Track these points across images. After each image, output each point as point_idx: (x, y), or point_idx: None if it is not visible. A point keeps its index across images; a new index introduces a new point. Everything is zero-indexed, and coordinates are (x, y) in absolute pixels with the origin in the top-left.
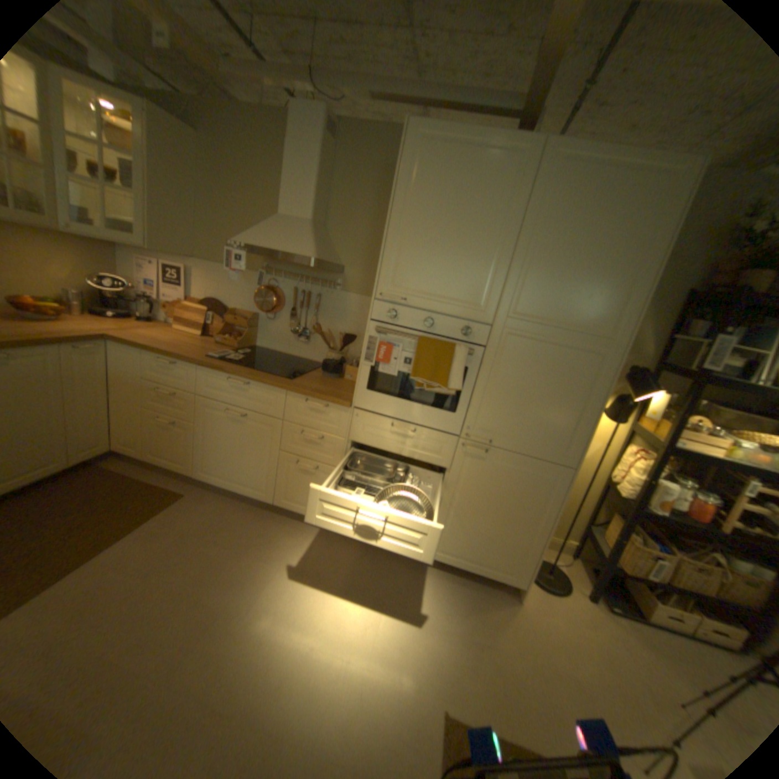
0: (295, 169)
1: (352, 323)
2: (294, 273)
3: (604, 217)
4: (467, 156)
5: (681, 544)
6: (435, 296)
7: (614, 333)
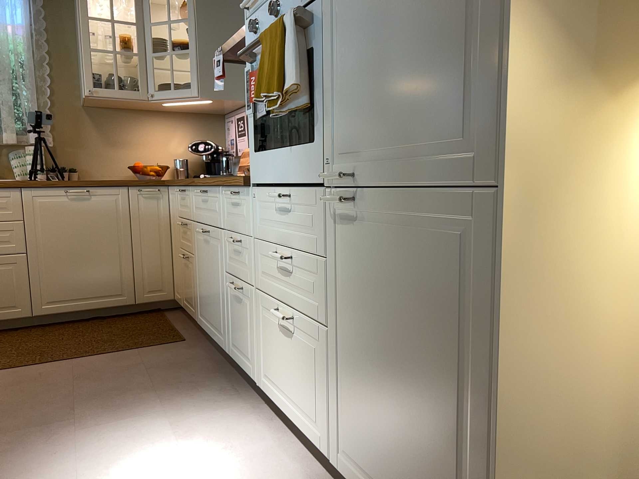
0: None
1: None
2: None
3: None
4: None
5: None
6: None
7: None
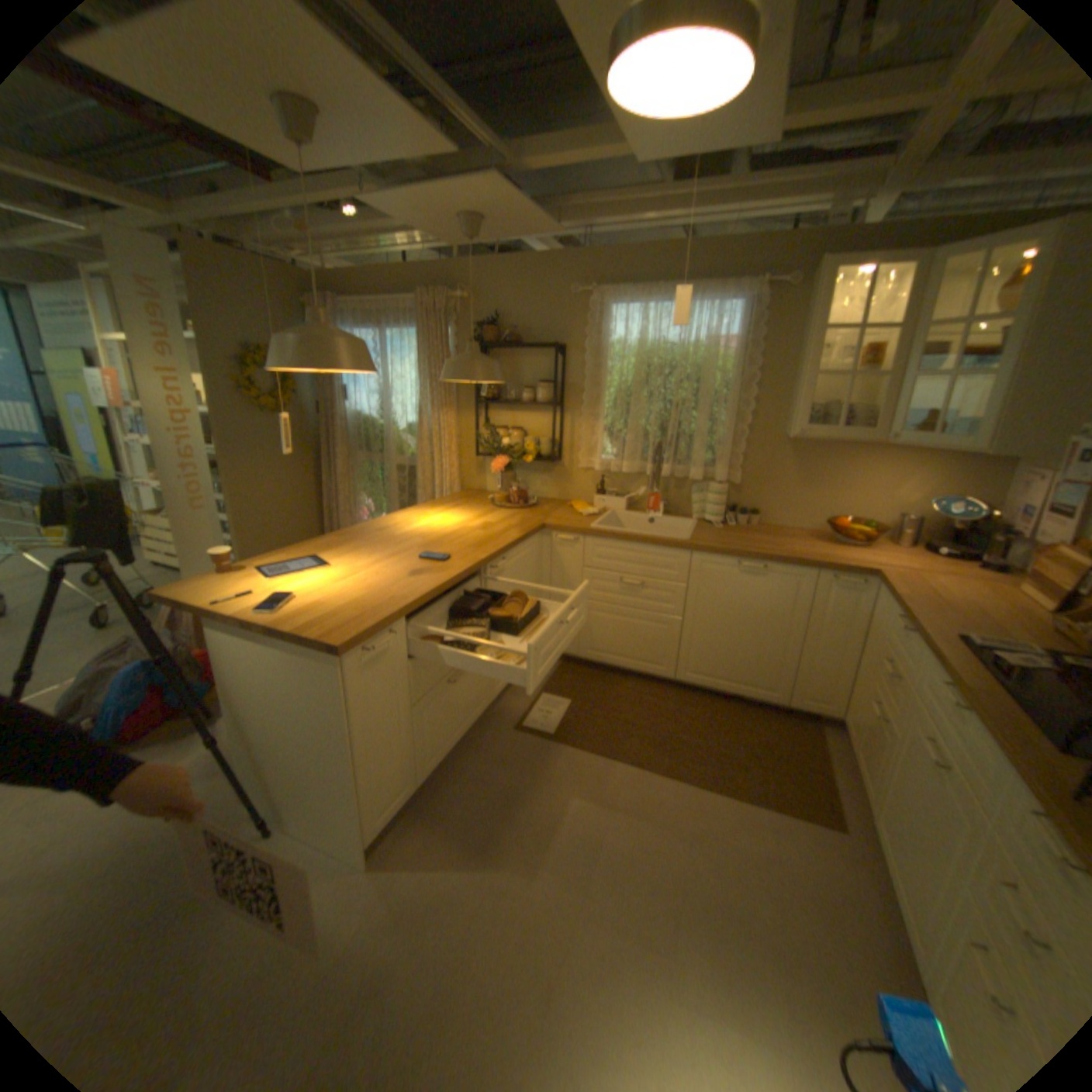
0: None
1: None
2: None
3: None
4: None
5: None
6: None
7: None
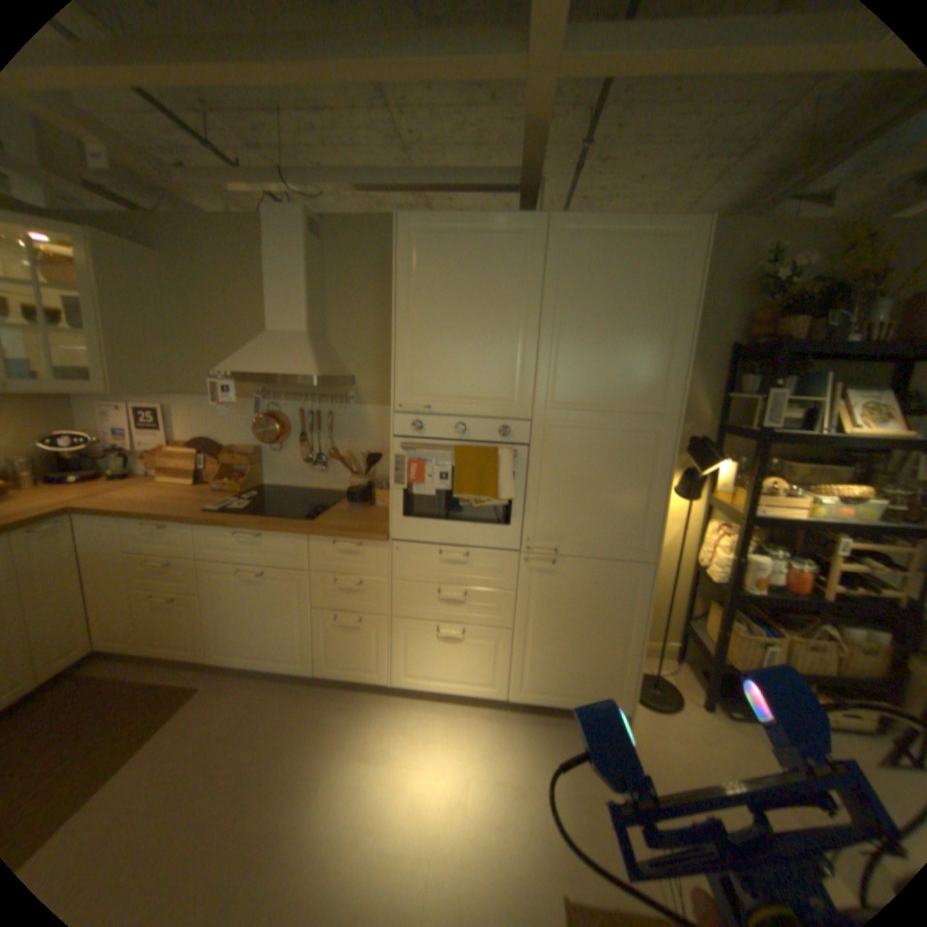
0: (279, 277)
1: (375, 438)
2: (296, 391)
3: (625, 288)
4: (468, 244)
5: (788, 622)
6: (461, 397)
7: (663, 408)
